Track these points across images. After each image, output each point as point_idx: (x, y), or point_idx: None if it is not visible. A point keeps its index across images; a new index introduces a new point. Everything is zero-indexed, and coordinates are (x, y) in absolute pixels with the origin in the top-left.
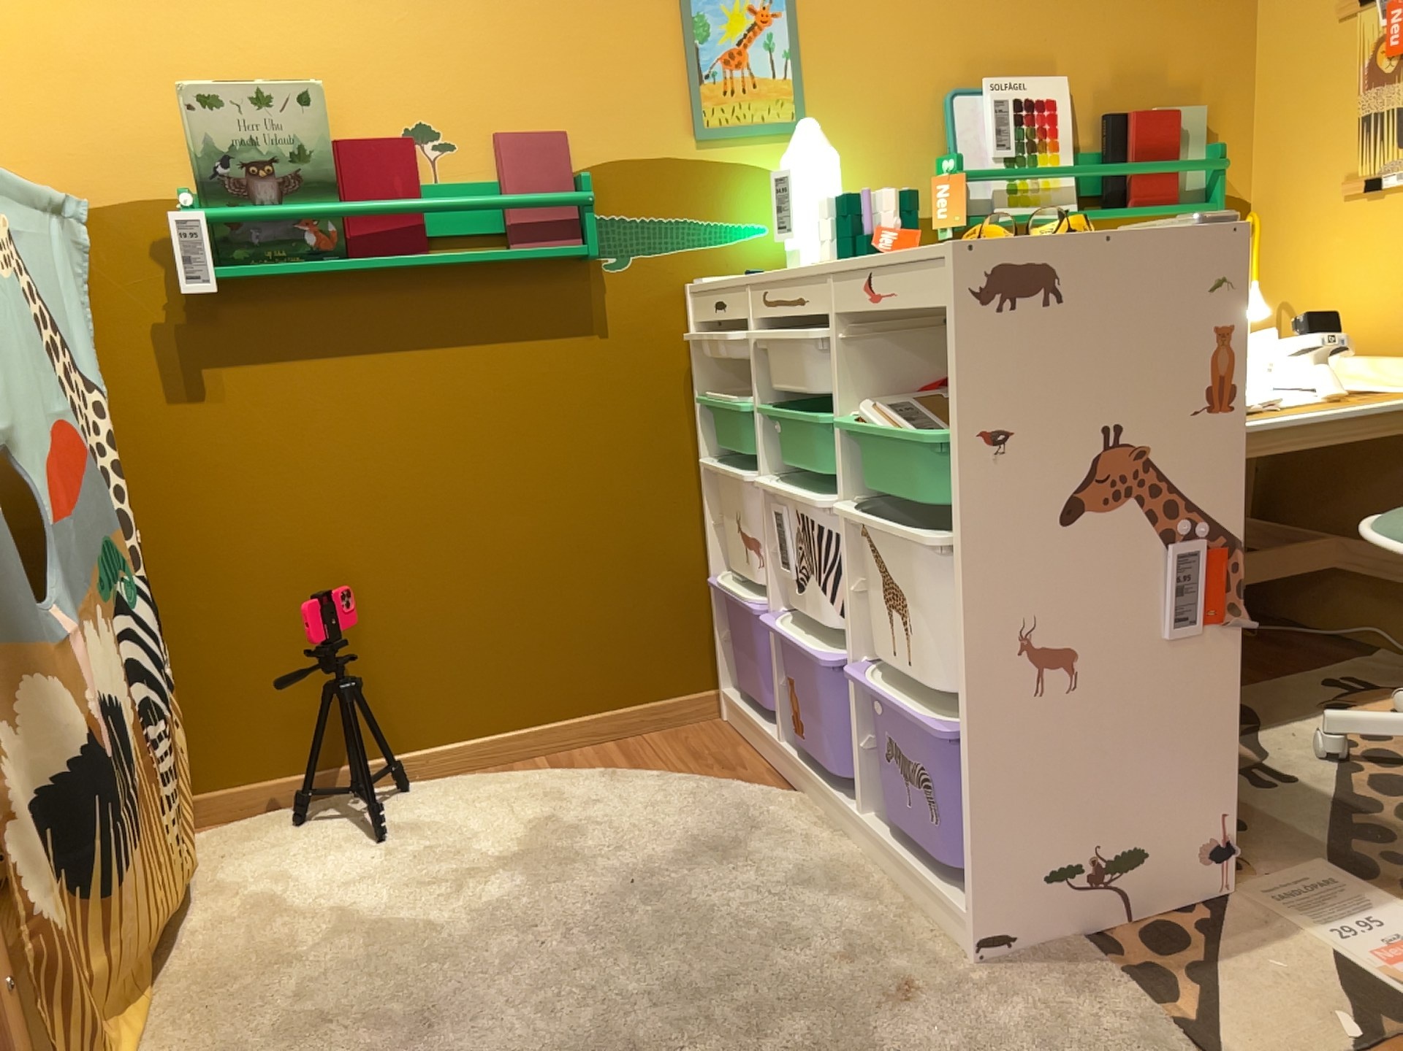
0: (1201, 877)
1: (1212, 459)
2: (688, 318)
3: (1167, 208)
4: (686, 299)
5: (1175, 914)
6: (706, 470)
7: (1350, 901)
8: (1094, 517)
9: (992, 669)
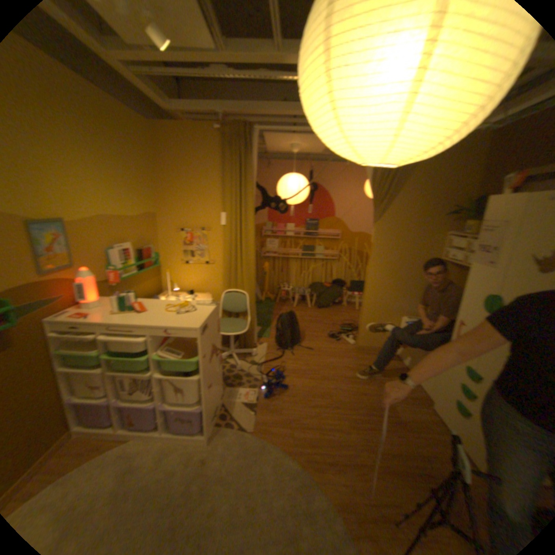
0: (221, 402)
1: (219, 339)
2: (47, 330)
3: (153, 267)
4: (45, 324)
5: (220, 410)
6: (60, 372)
7: (235, 391)
8: (212, 358)
9: (201, 392)
